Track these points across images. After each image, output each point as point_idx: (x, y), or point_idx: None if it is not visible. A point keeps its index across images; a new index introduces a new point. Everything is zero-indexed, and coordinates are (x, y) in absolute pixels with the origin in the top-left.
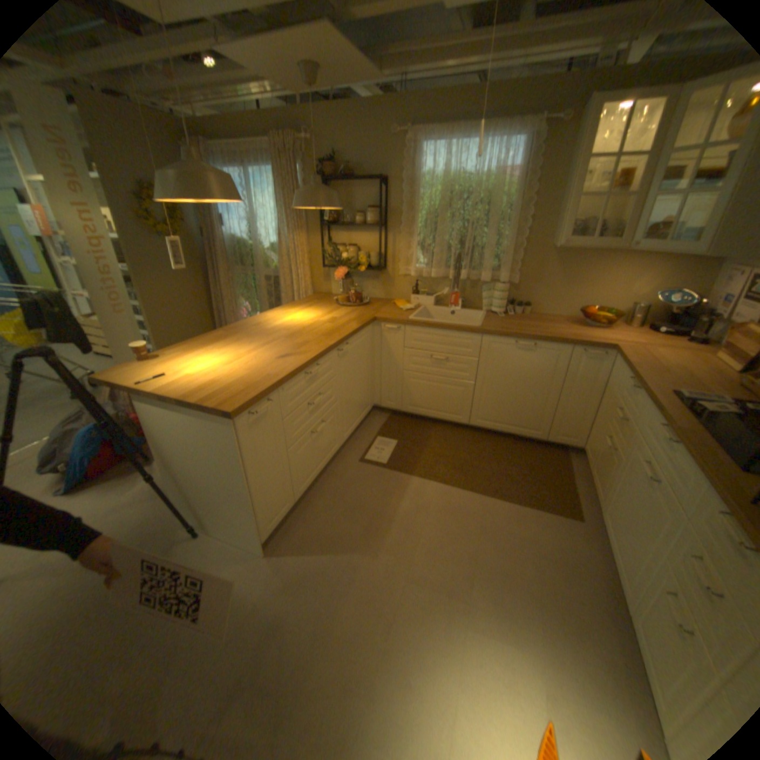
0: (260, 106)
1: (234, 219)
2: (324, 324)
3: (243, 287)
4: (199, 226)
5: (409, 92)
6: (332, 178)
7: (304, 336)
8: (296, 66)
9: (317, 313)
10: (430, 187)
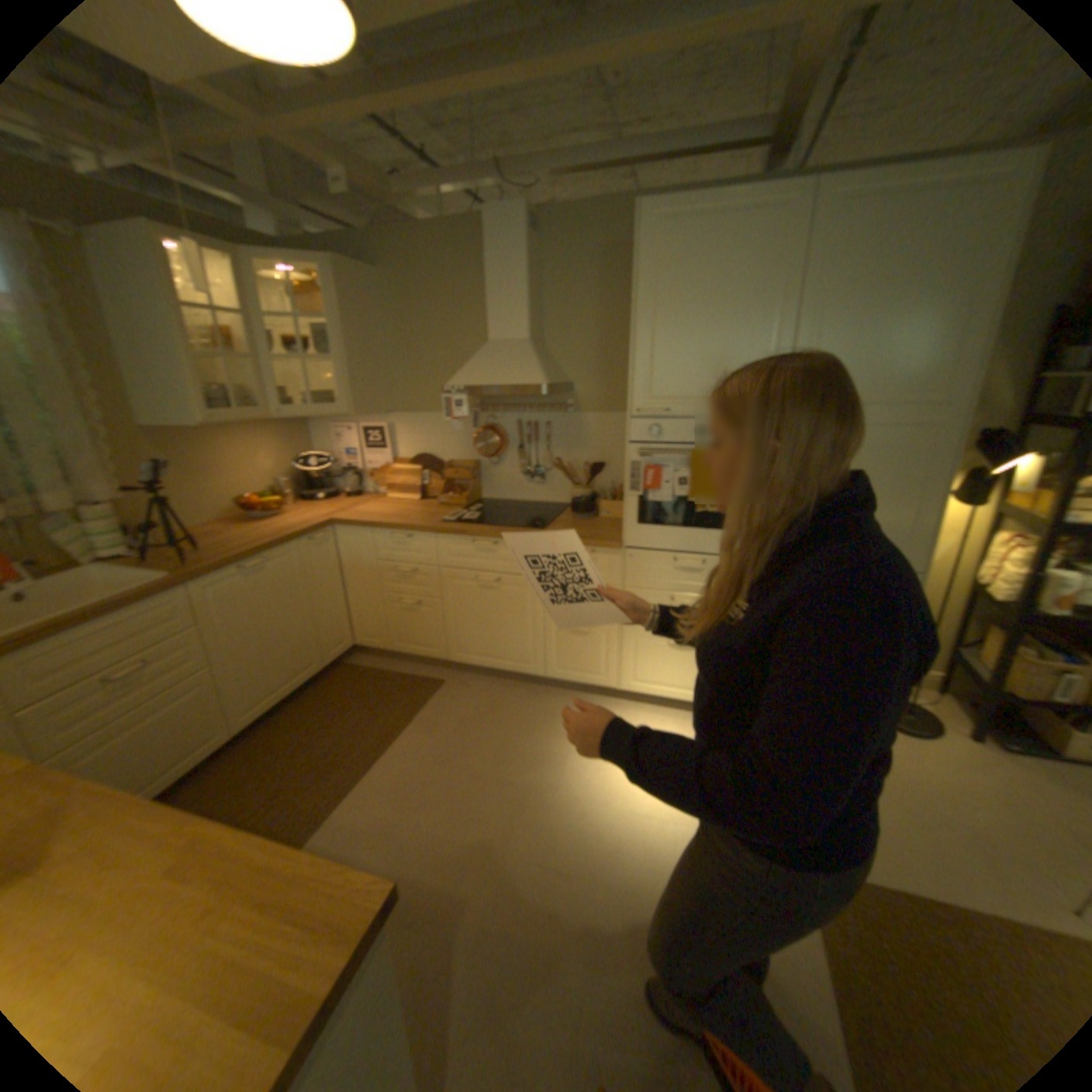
0: None
1: None
2: None
3: None
4: None
5: None
6: None
7: None
8: None
9: None
10: None
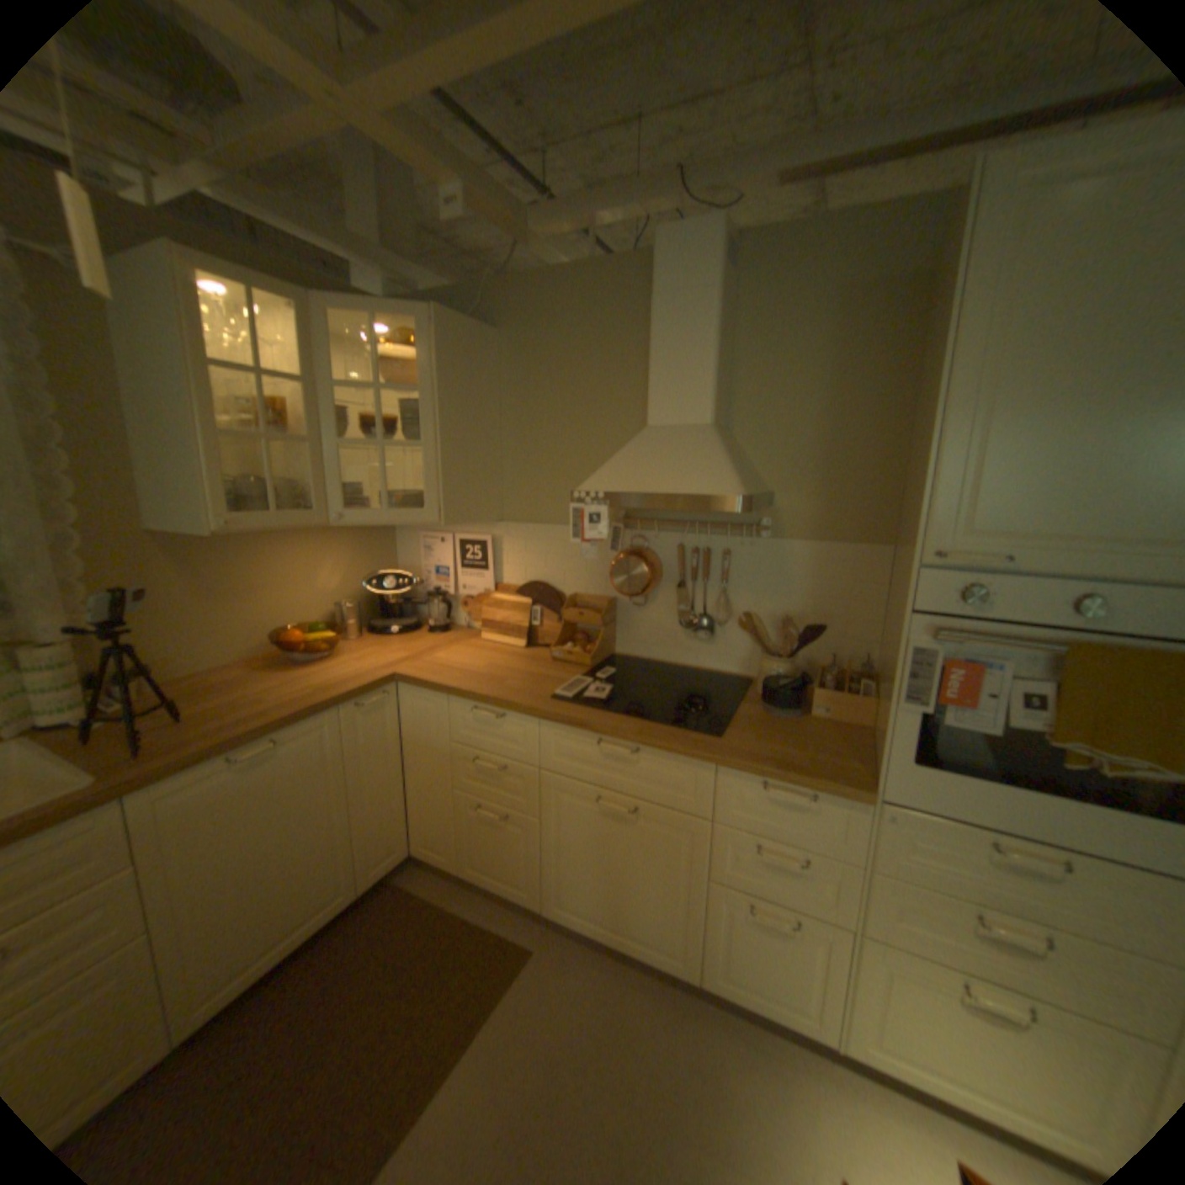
0: None
1: None
2: None
3: None
4: None
5: None
6: None
7: None
8: None
9: None
10: None
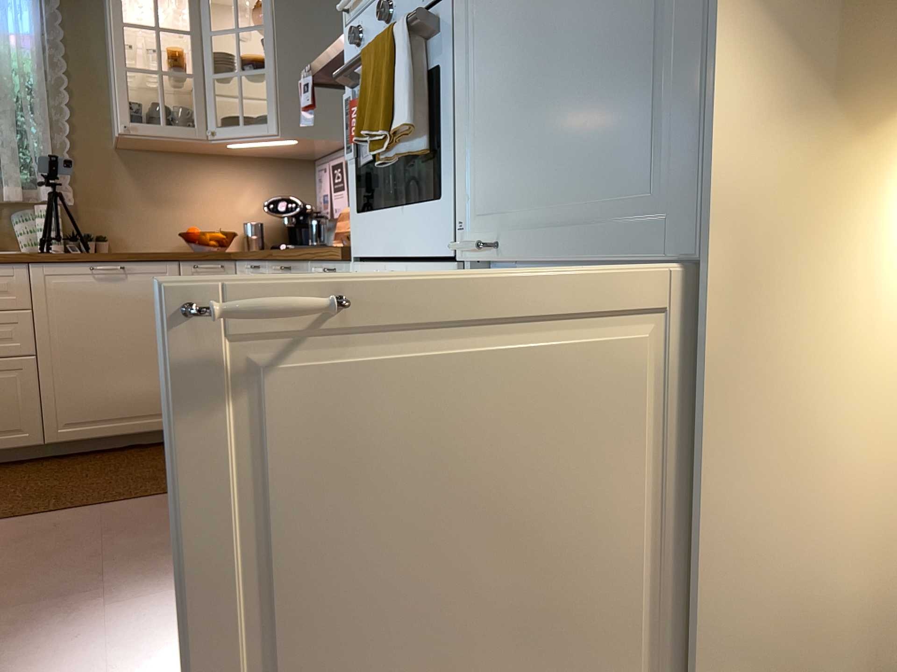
0: None
1: None
2: None
3: None
4: None
5: None
6: None
7: None
8: None
9: None
10: None
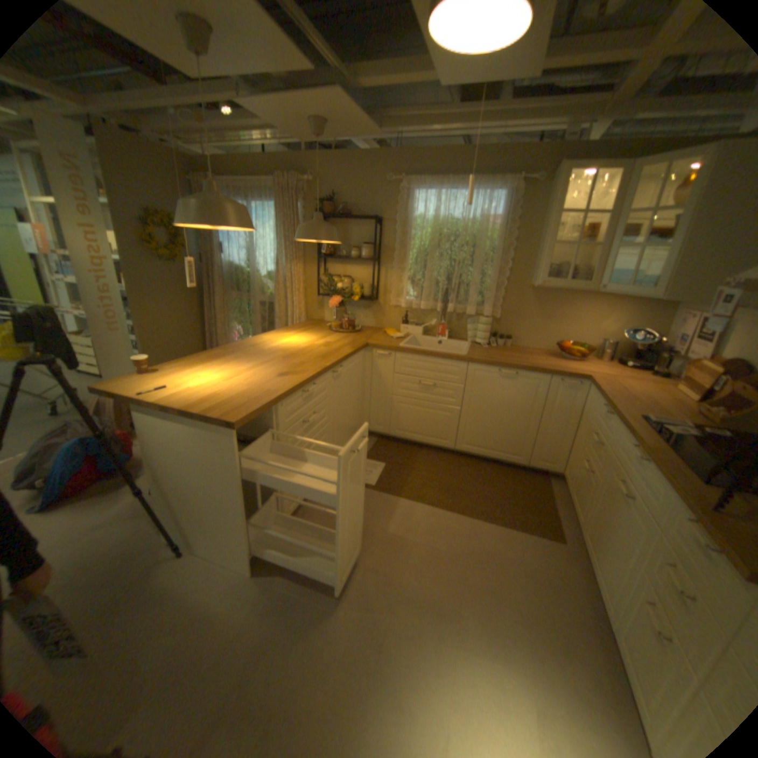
0: (267, 150)
1: (233, 247)
2: (318, 347)
3: (237, 311)
4: (198, 252)
5: (404, 148)
6: (331, 216)
7: (300, 357)
8: (307, 120)
9: (311, 337)
10: (422, 229)
